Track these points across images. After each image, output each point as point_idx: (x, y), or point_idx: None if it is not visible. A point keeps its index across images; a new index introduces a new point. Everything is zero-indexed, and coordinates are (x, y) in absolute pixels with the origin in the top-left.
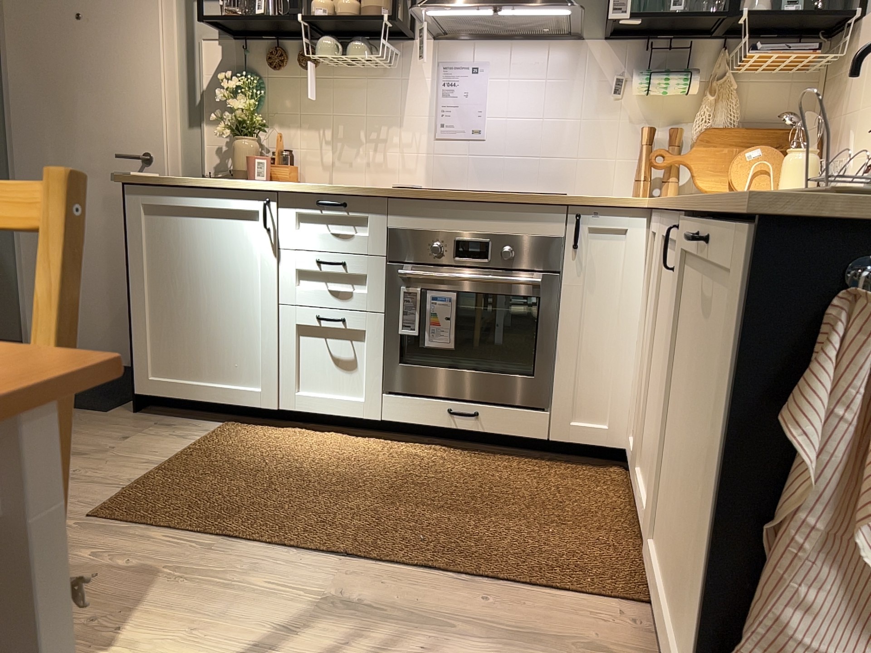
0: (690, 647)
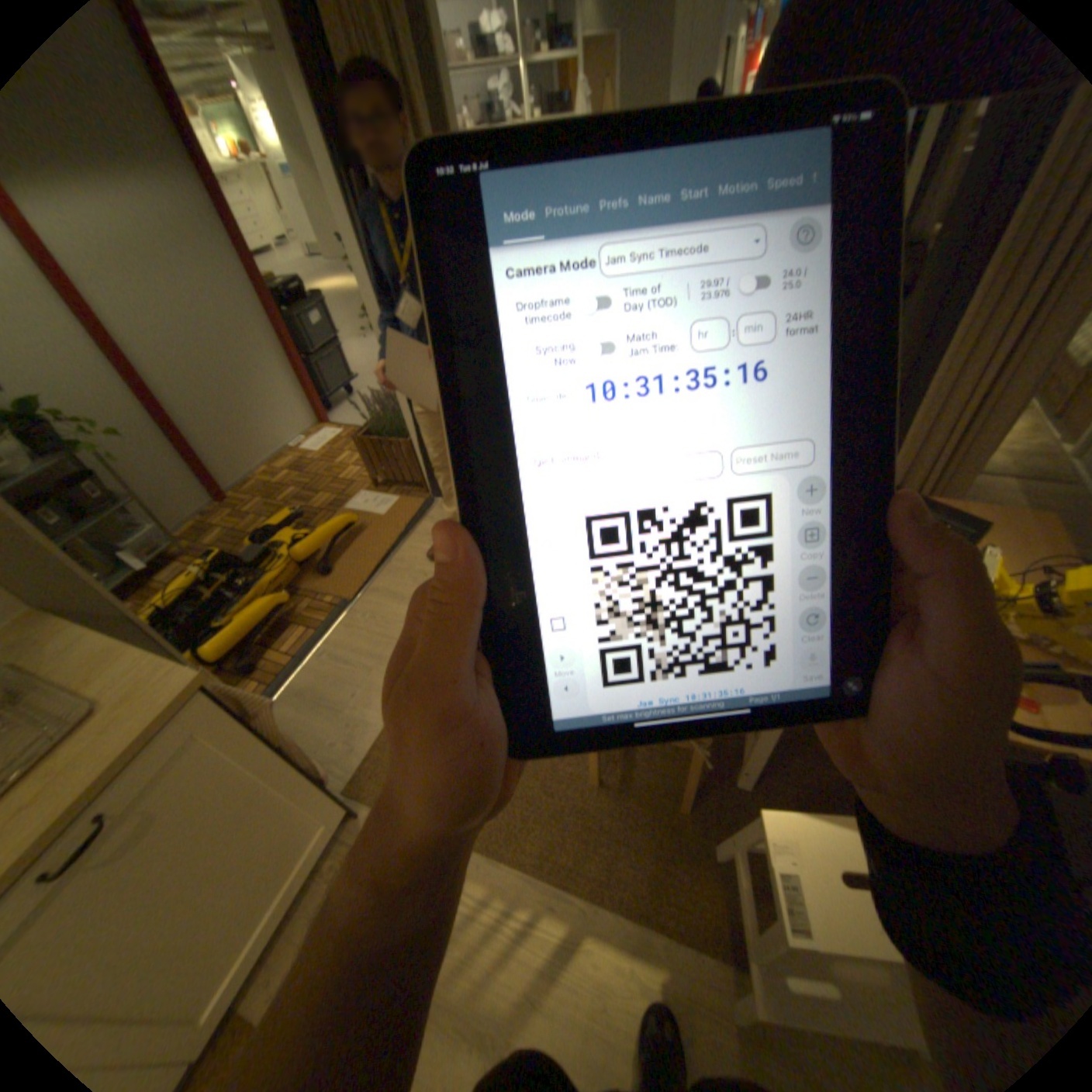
0: (313, 811)
